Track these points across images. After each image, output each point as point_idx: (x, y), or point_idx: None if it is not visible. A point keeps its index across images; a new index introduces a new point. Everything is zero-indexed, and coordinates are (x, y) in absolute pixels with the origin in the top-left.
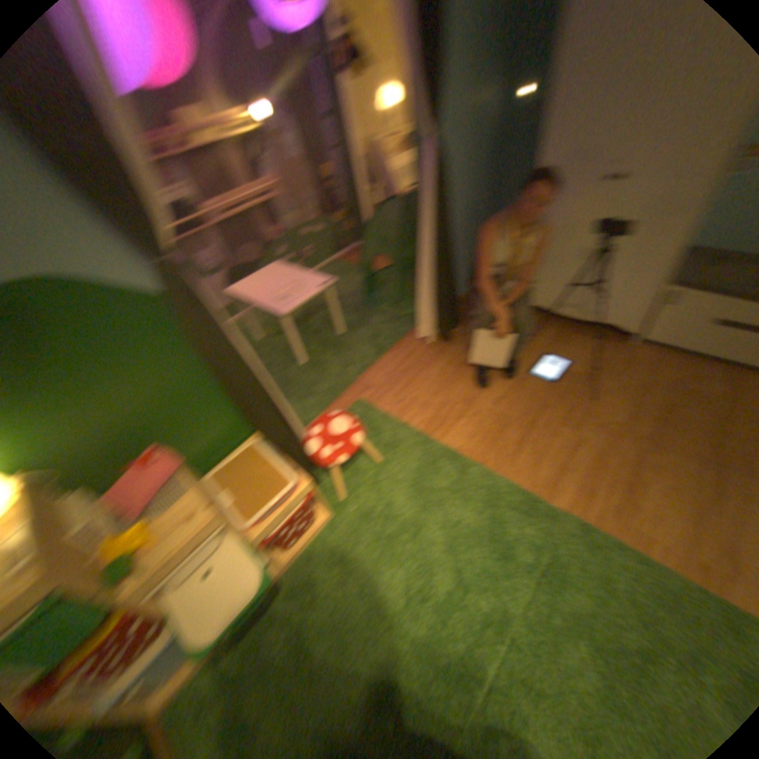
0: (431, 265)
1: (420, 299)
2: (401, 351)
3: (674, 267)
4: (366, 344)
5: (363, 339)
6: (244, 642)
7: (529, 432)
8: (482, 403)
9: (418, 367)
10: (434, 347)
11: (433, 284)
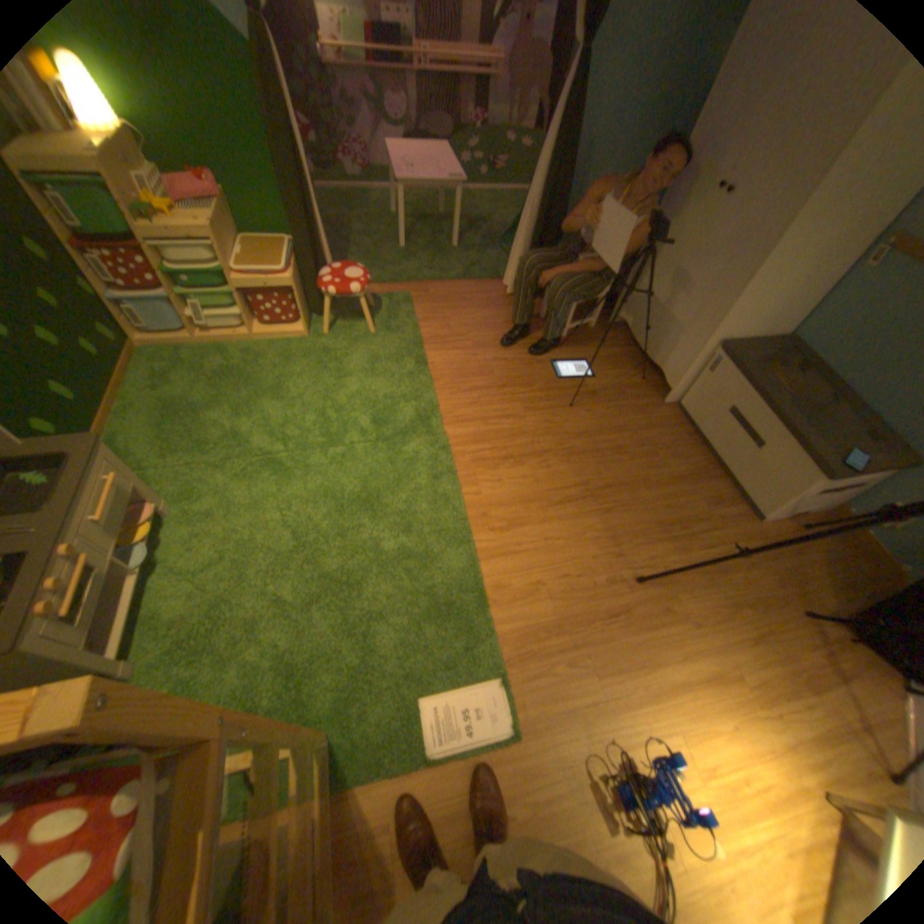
0: (534, 205)
1: (516, 240)
2: (478, 288)
3: (743, 338)
4: (452, 260)
5: (452, 253)
6: (197, 352)
7: (491, 390)
8: (485, 354)
9: (474, 305)
10: (507, 301)
11: (532, 230)
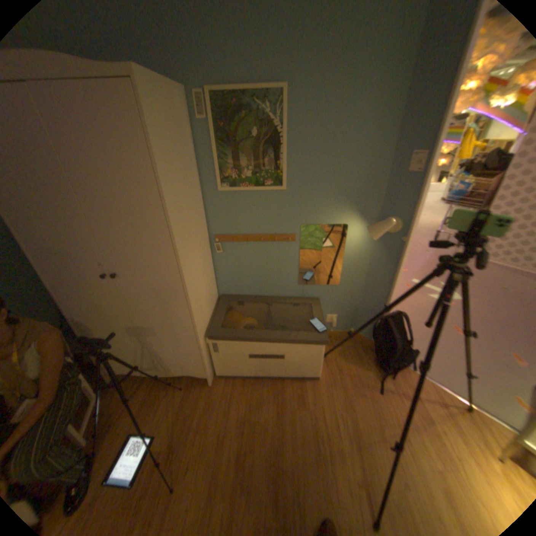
0: None
1: None
2: None
3: (208, 321)
4: None
5: None
6: None
7: None
8: None
9: None
10: None
11: None
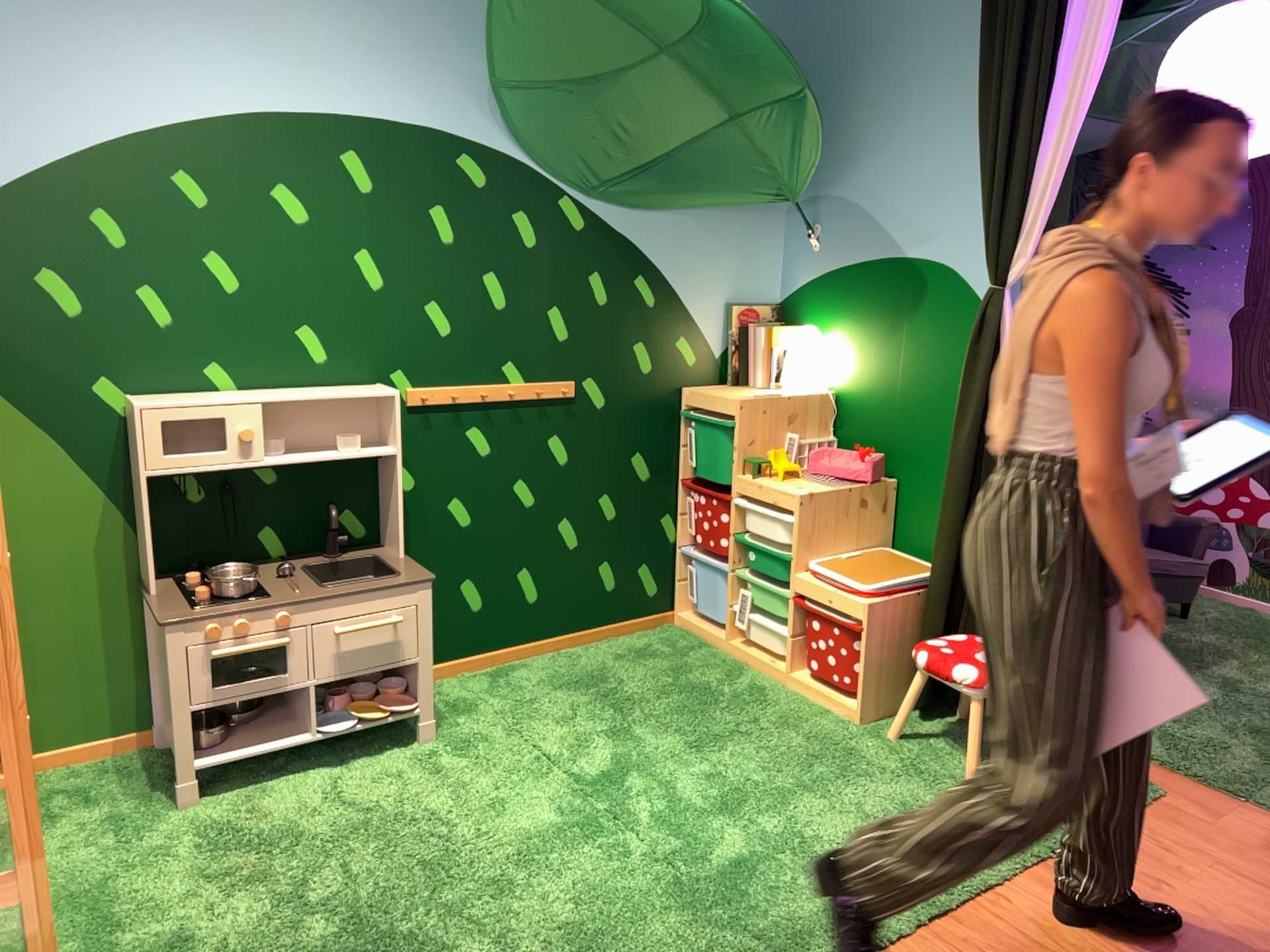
0: None
1: None
2: None
3: None
4: None
5: None
6: (713, 661)
7: None
8: None
9: None
10: None
11: None
